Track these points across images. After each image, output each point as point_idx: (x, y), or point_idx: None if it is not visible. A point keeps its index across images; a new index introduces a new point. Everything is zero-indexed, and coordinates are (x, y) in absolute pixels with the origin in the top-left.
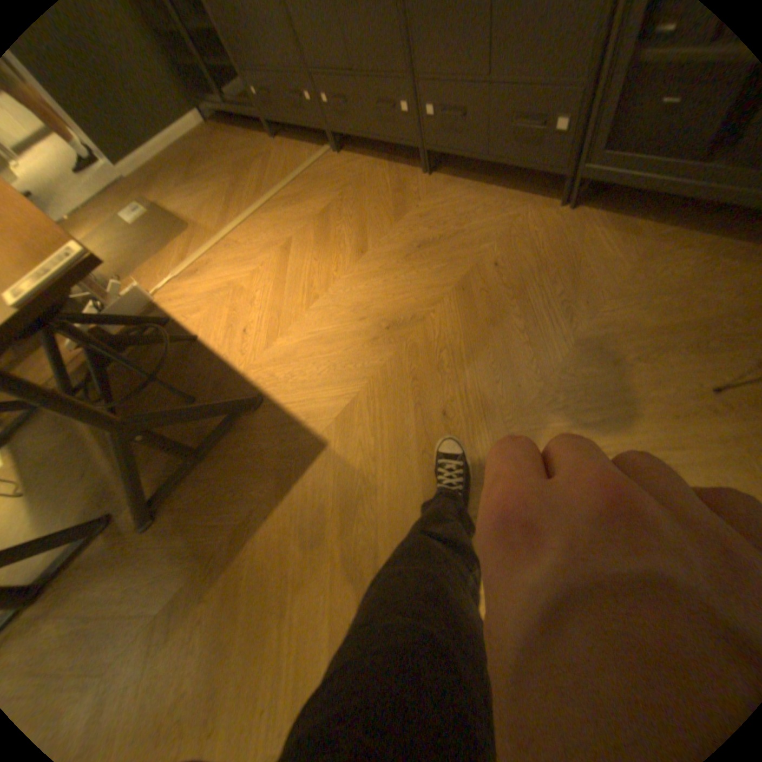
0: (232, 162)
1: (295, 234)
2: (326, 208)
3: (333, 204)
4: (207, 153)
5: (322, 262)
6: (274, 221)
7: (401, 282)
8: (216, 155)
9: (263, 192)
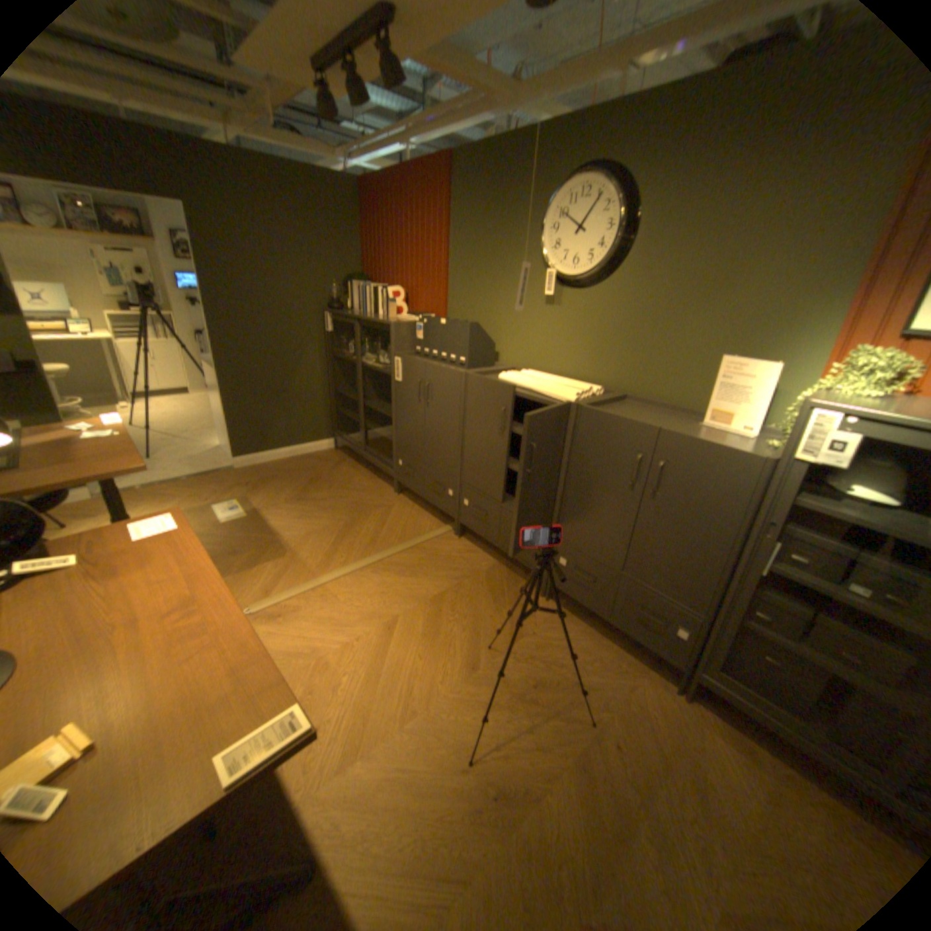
0: (353, 501)
1: (403, 614)
2: (441, 595)
3: (448, 593)
4: (330, 481)
5: (428, 663)
6: (384, 587)
7: (516, 730)
8: (339, 487)
9: (378, 548)
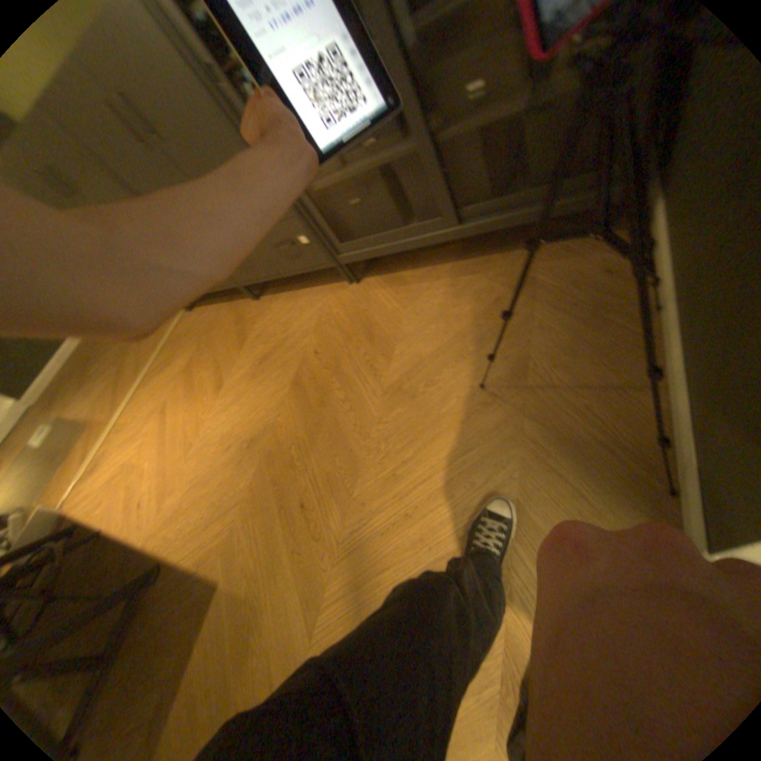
0: (114, 354)
1: (168, 396)
2: (188, 362)
3: (193, 356)
4: (94, 355)
5: (191, 411)
6: (151, 391)
7: (252, 401)
8: (102, 353)
9: (140, 370)
